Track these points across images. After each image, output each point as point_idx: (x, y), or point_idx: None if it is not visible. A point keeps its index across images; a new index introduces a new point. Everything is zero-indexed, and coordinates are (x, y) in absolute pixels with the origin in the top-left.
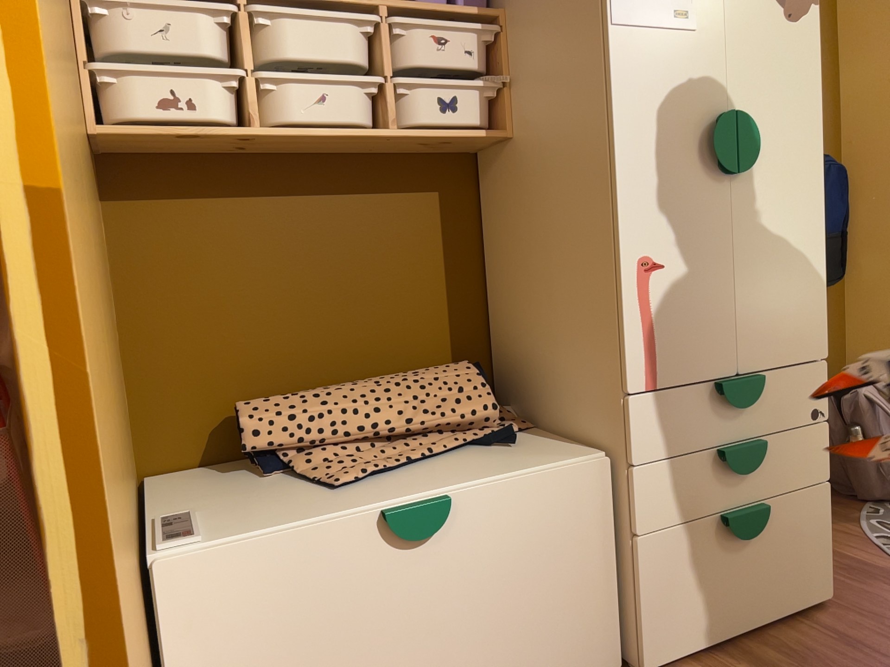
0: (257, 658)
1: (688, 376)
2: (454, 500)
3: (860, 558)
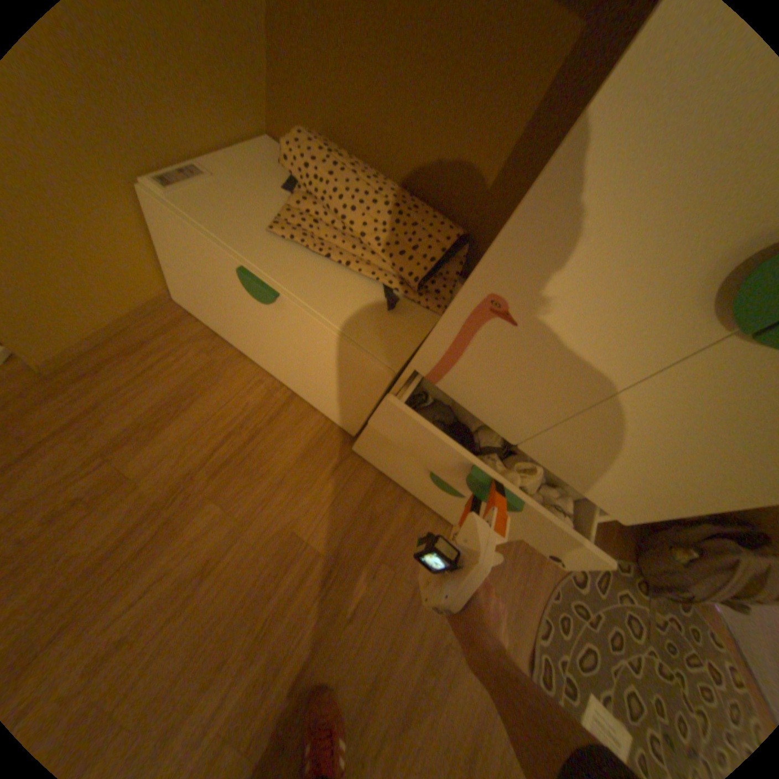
0: (188, 269)
1: (468, 404)
2: (284, 299)
3: (541, 561)
